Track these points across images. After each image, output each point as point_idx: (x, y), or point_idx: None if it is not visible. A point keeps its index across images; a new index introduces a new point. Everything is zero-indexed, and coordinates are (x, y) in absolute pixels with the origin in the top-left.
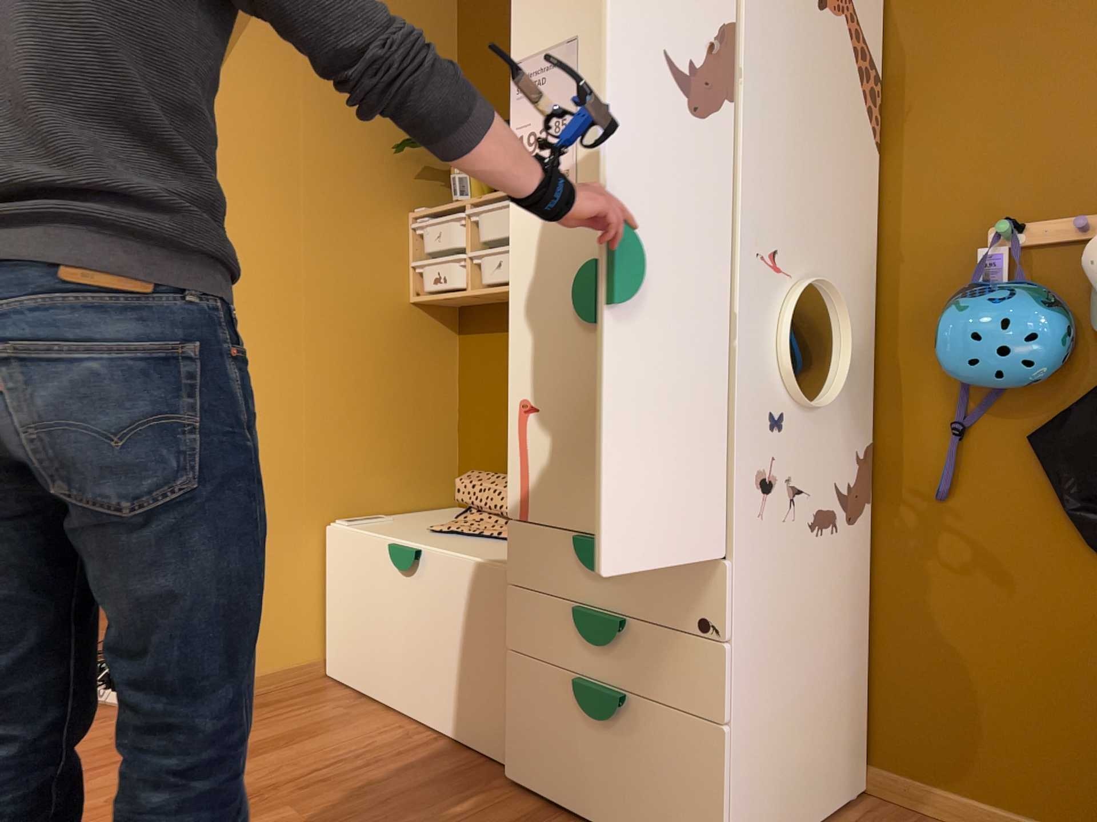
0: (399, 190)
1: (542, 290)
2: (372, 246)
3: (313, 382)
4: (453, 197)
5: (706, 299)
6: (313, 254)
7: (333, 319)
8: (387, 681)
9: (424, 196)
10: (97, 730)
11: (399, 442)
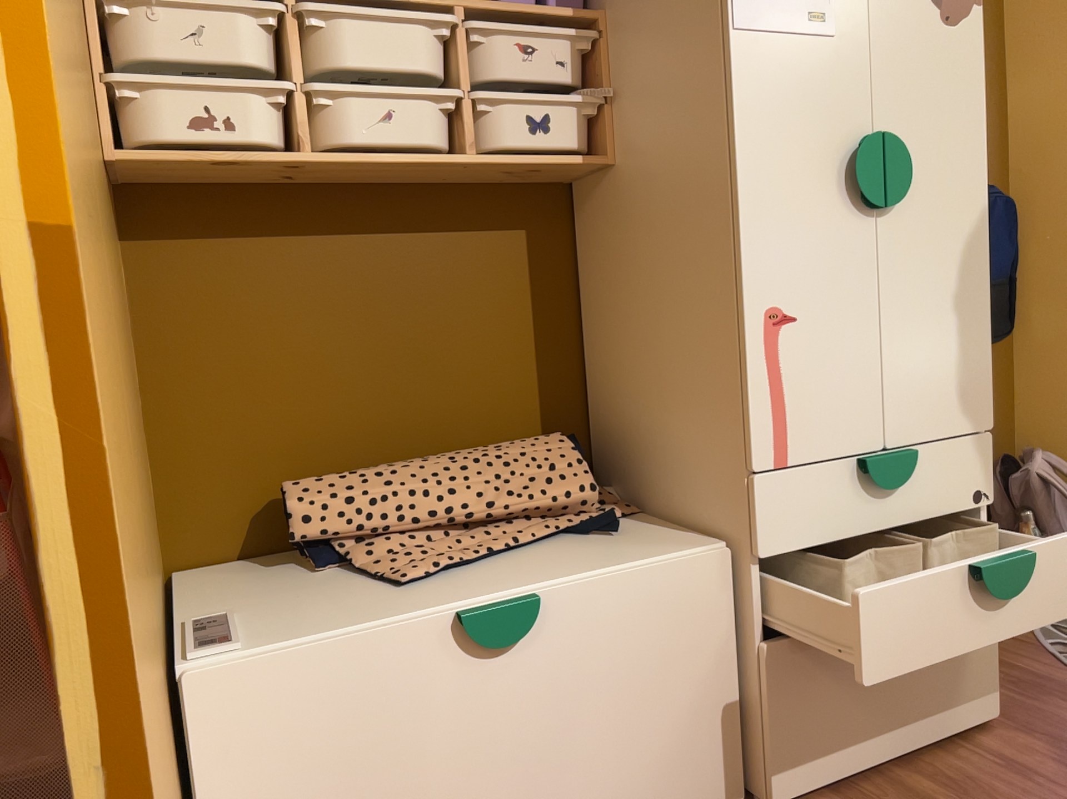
0: None
1: (792, 164)
2: None
3: None
4: None
5: (970, 190)
6: None
7: None
8: None
9: None
10: None
11: None
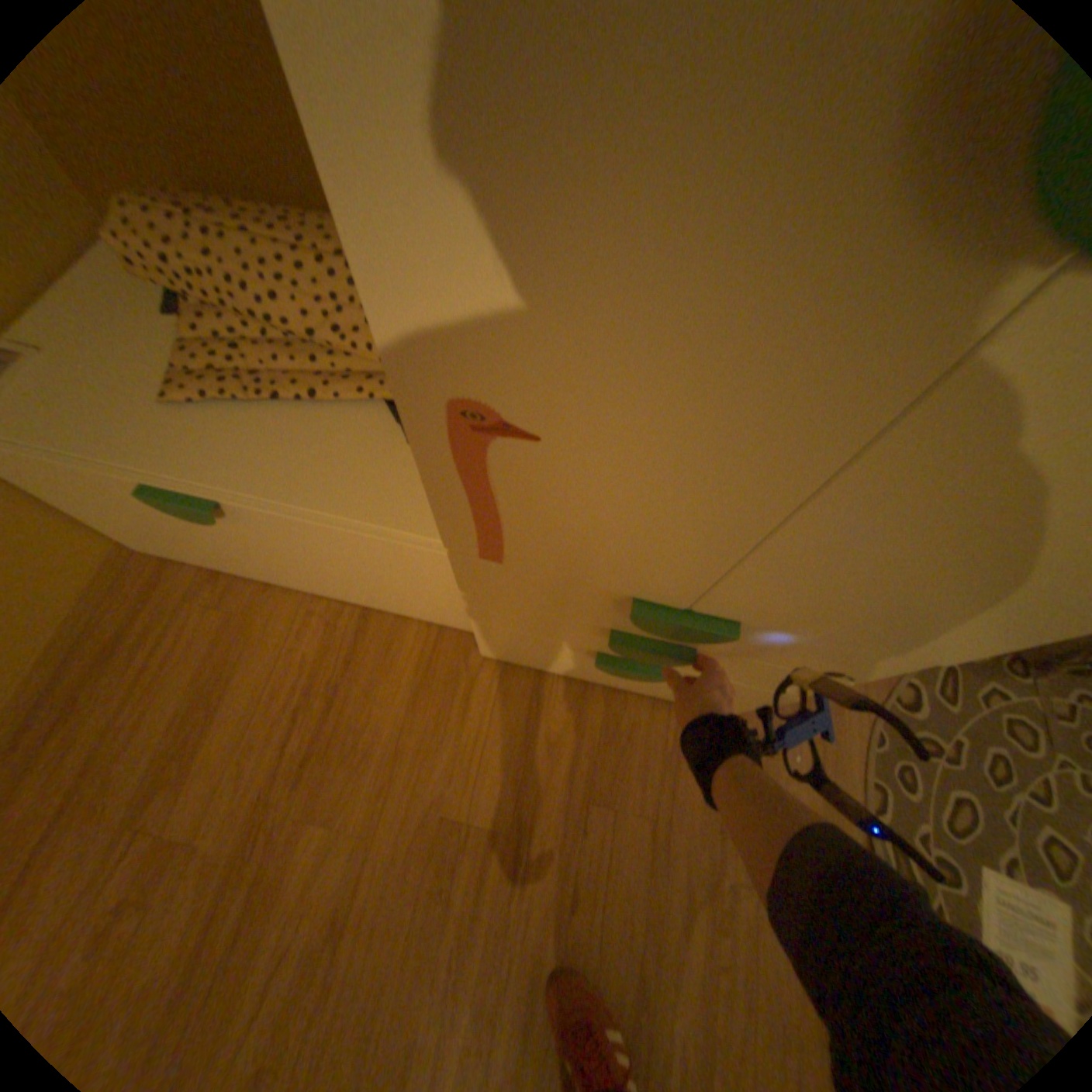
0: None
1: None
2: None
3: None
4: None
5: None
6: None
7: None
8: (251, 570)
9: None
10: None
11: None
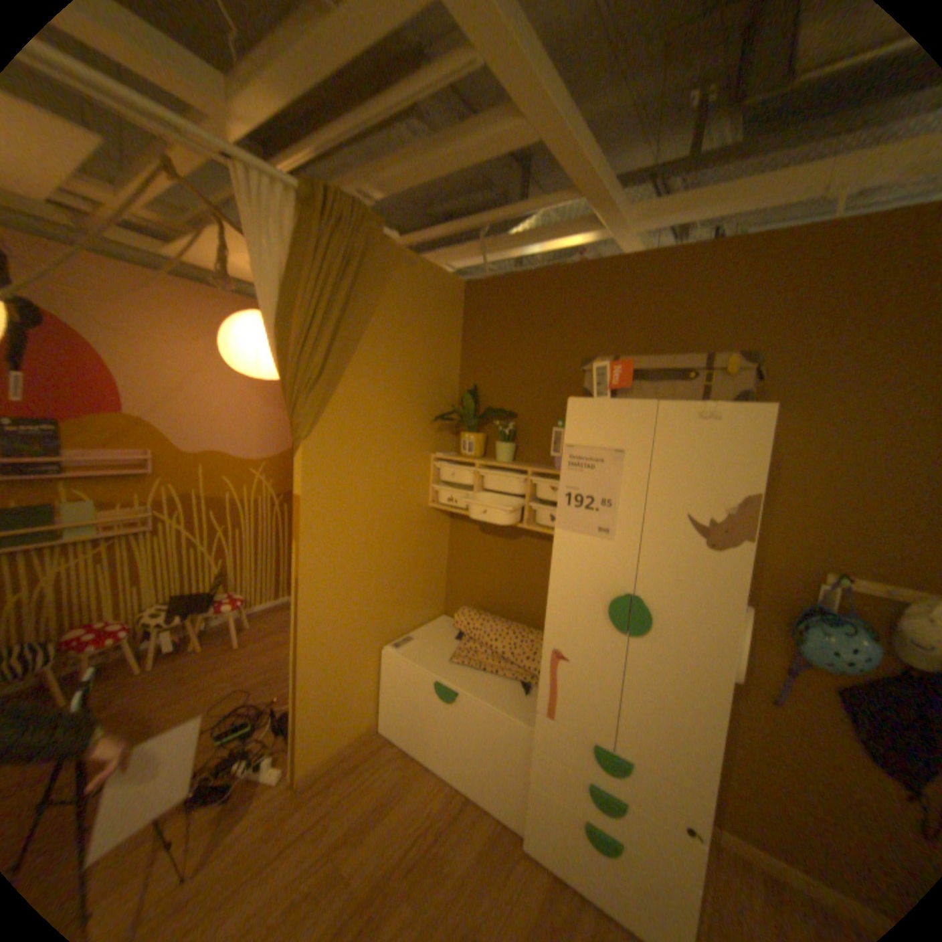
0: (427, 442)
1: (577, 593)
2: (412, 479)
3: (378, 569)
4: (463, 452)
5: (715, 652)
6: (382, 492)
7: (391, 528)
8: (427, 754)
9: (439, 442)
10: (253, 815)
11: (419, 588)
